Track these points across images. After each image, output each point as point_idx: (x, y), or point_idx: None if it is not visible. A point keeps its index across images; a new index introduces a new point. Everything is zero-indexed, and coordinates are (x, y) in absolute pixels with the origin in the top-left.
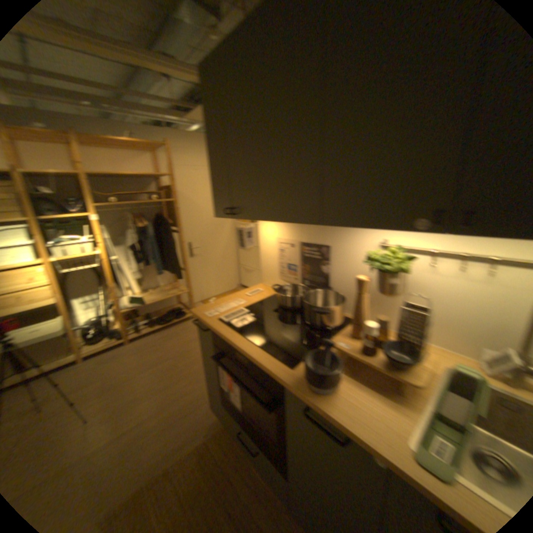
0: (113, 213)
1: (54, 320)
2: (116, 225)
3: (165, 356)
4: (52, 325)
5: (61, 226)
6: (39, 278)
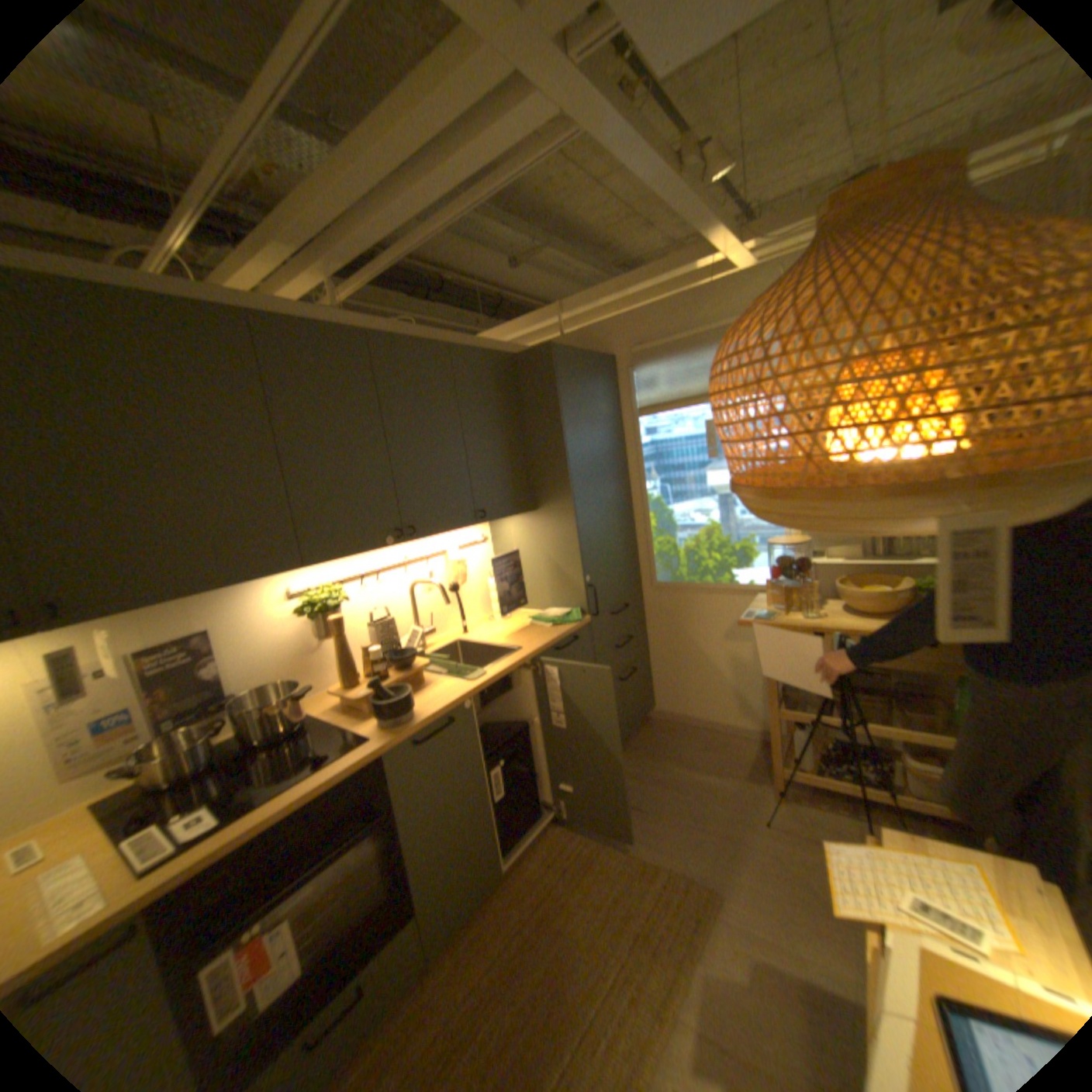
0: None
1: None
2: None
3: None
4: None
5: None
6: None
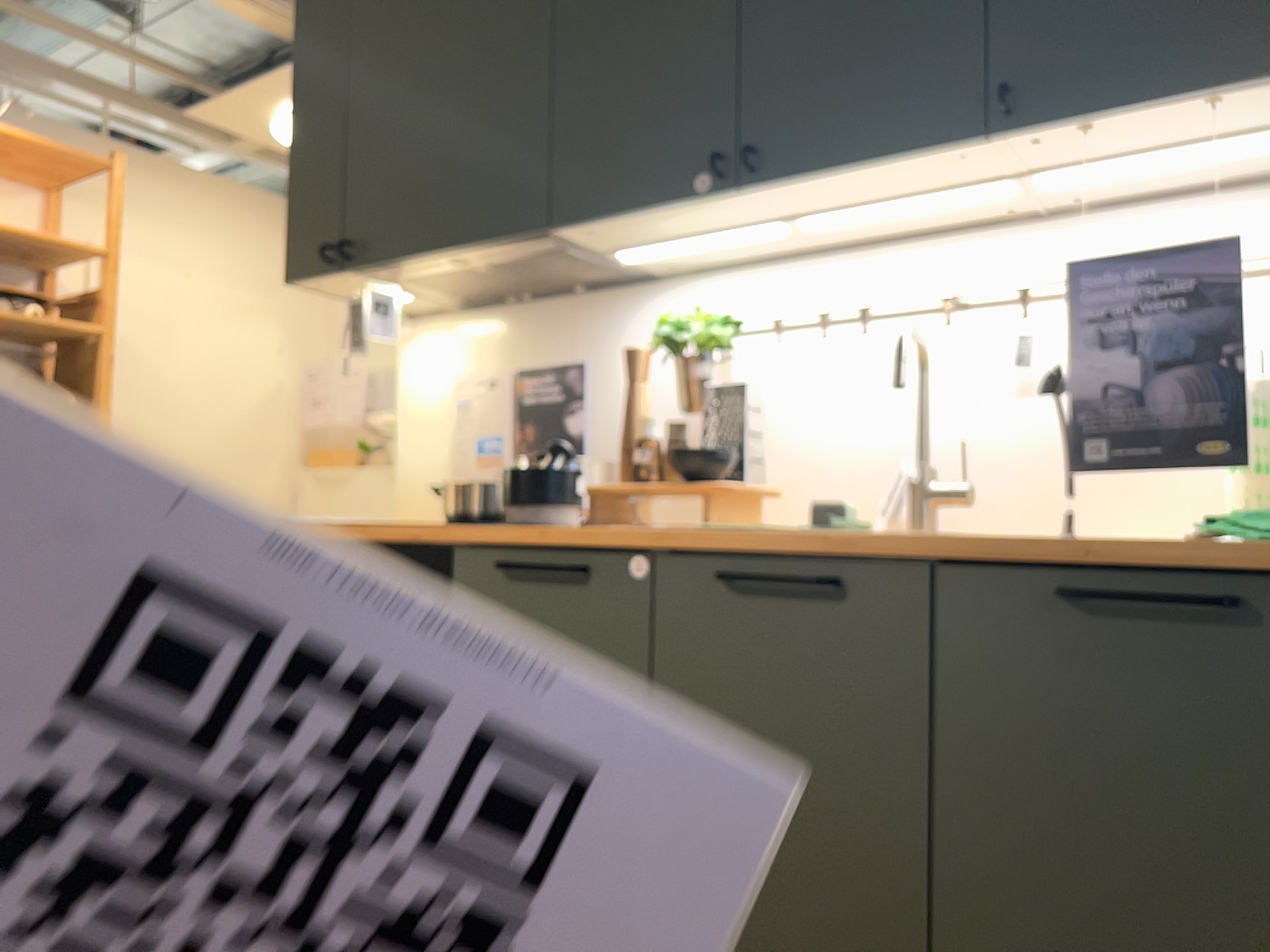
0: None
1: None
2: None
3: None
4: None
5: None
6: None
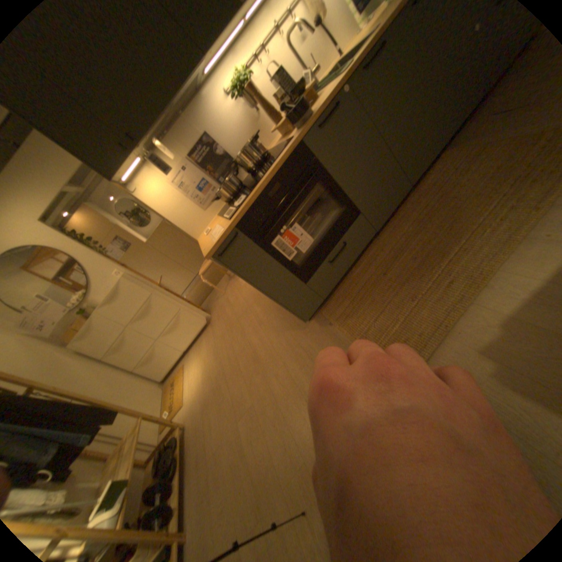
0: None
1: None
2: None
3: (228, 434)
4: None
5: None
6: None
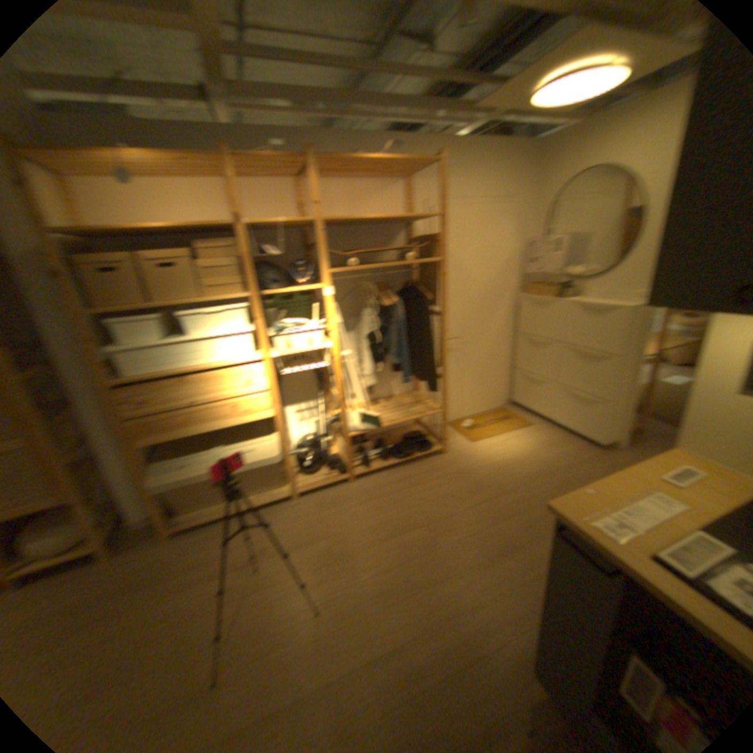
0: (349, 280)
1: (275, 435)
2: (351, 299)
3: (417, 516)
4: (273, 442)
5: (287, 301)
6: (265, 378)
